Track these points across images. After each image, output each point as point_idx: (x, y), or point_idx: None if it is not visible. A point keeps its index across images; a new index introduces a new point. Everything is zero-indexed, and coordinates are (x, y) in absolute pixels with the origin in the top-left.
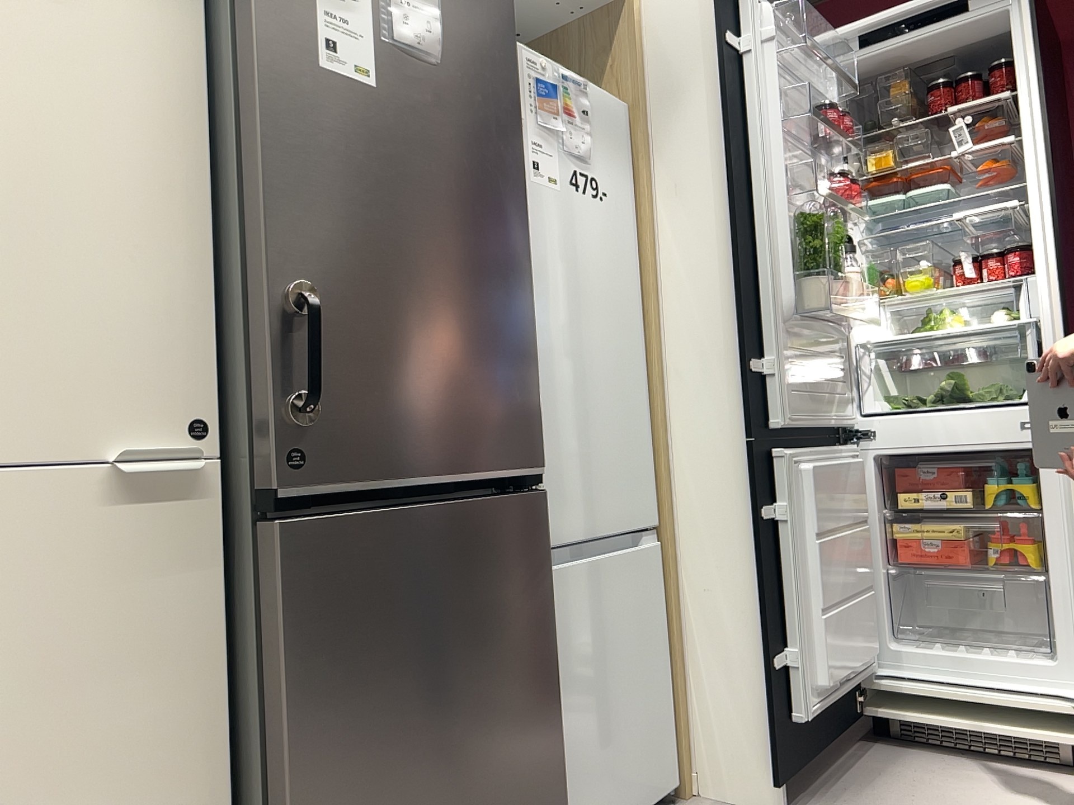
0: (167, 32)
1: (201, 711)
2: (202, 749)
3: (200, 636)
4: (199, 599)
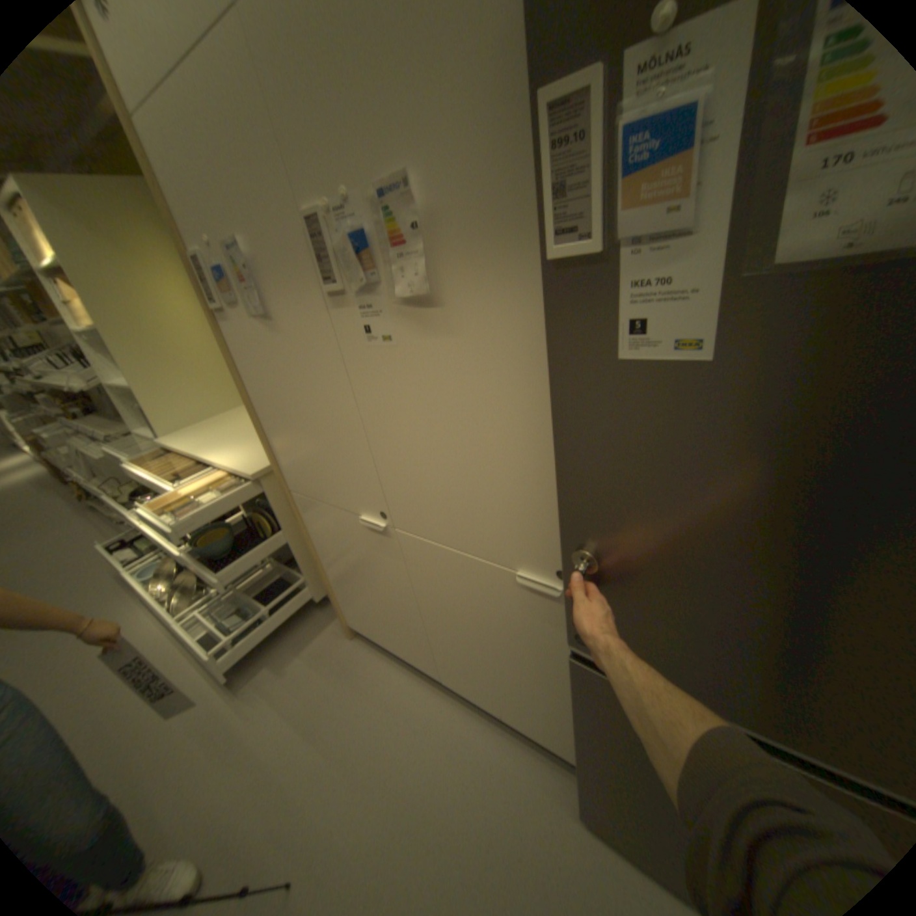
0: (532, 318)
1: (568, 677)
2: (568, 688)
3: (566, 653)
4: (566, 641)
